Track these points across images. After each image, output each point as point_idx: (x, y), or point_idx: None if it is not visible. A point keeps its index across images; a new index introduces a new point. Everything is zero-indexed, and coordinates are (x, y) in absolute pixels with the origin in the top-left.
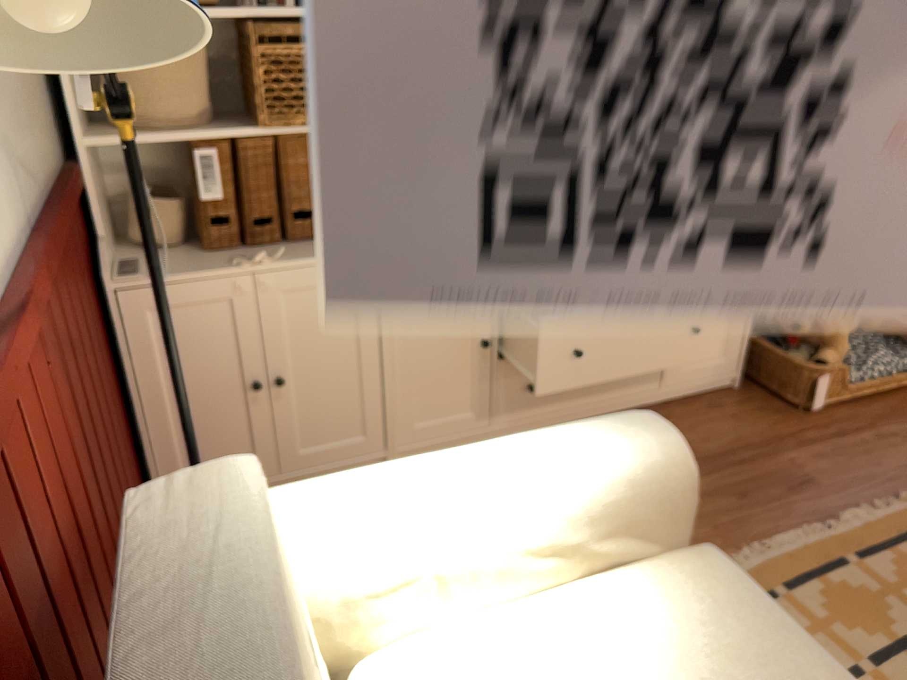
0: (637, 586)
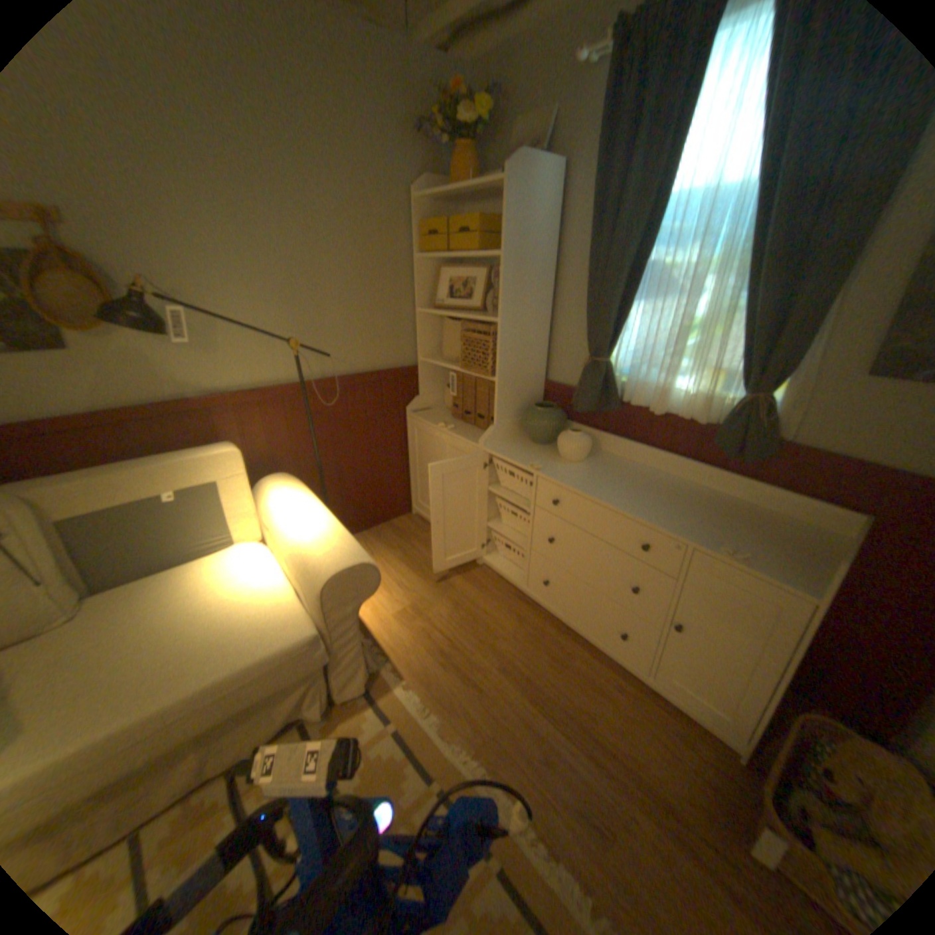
0: (287, 605)
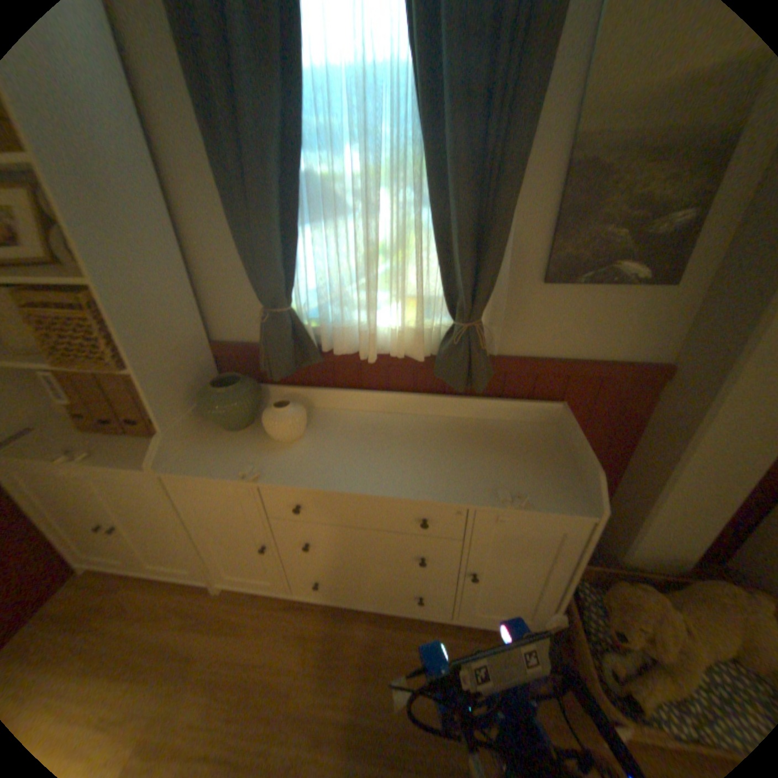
0: None
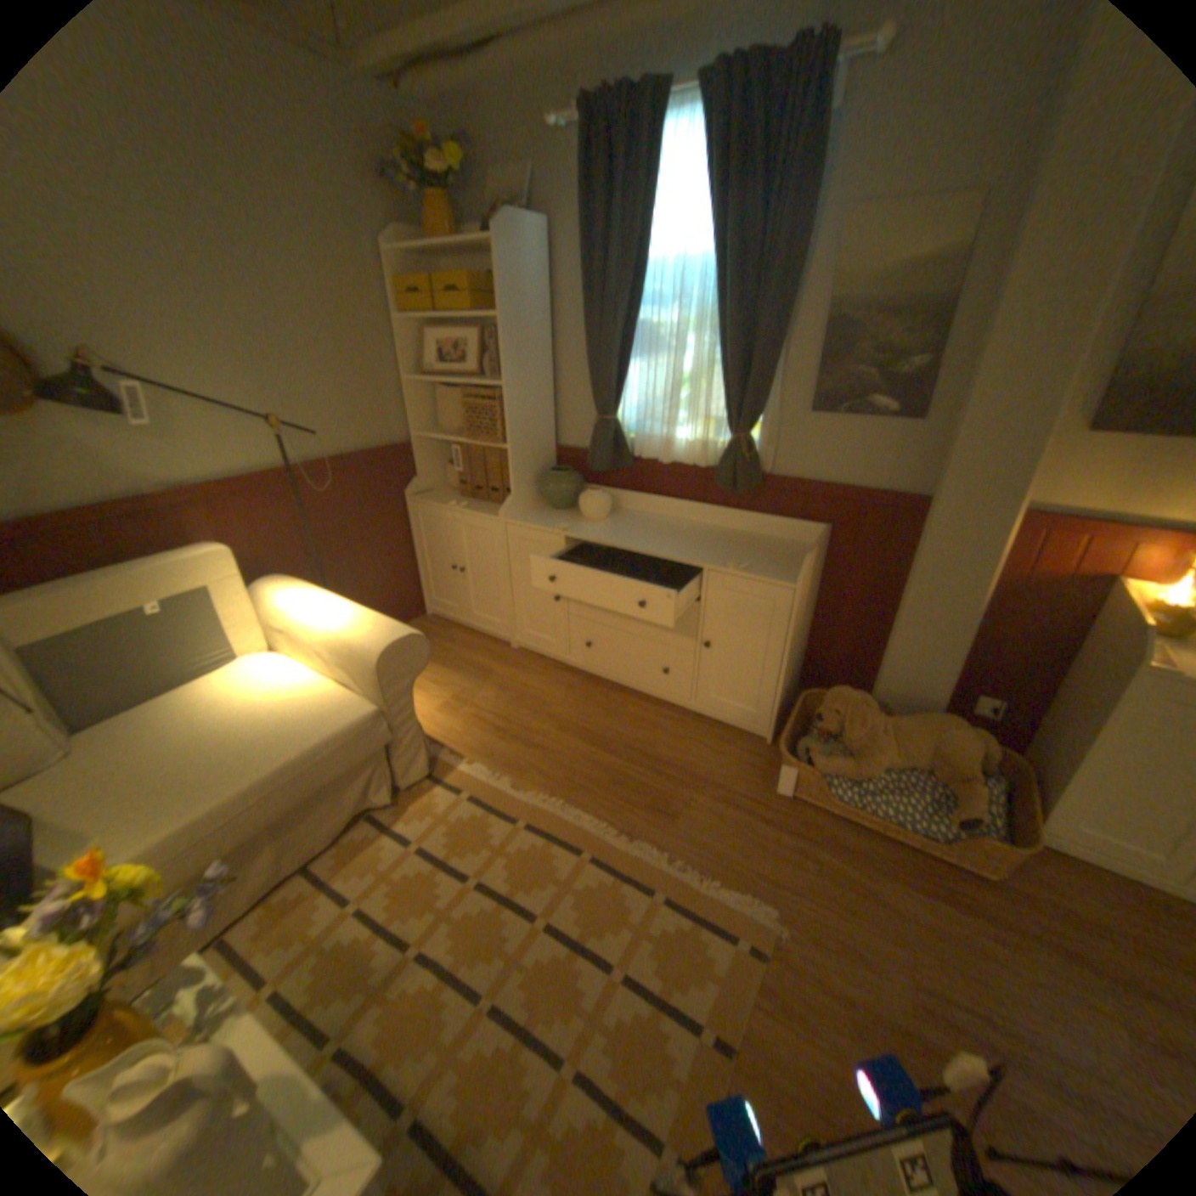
0: (333, 694)
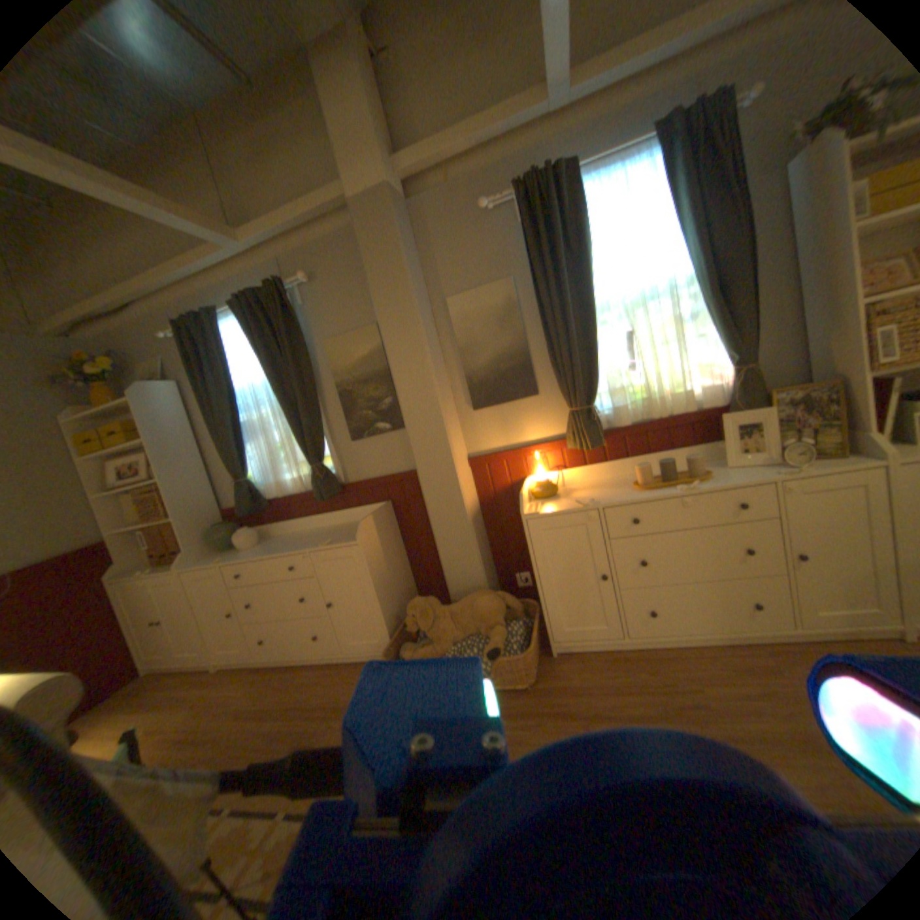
0: None
